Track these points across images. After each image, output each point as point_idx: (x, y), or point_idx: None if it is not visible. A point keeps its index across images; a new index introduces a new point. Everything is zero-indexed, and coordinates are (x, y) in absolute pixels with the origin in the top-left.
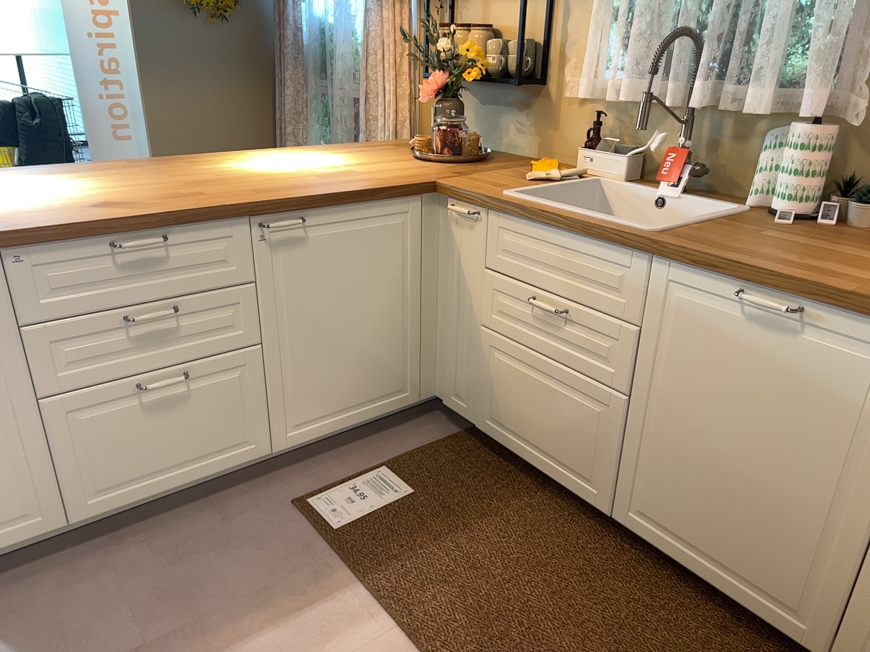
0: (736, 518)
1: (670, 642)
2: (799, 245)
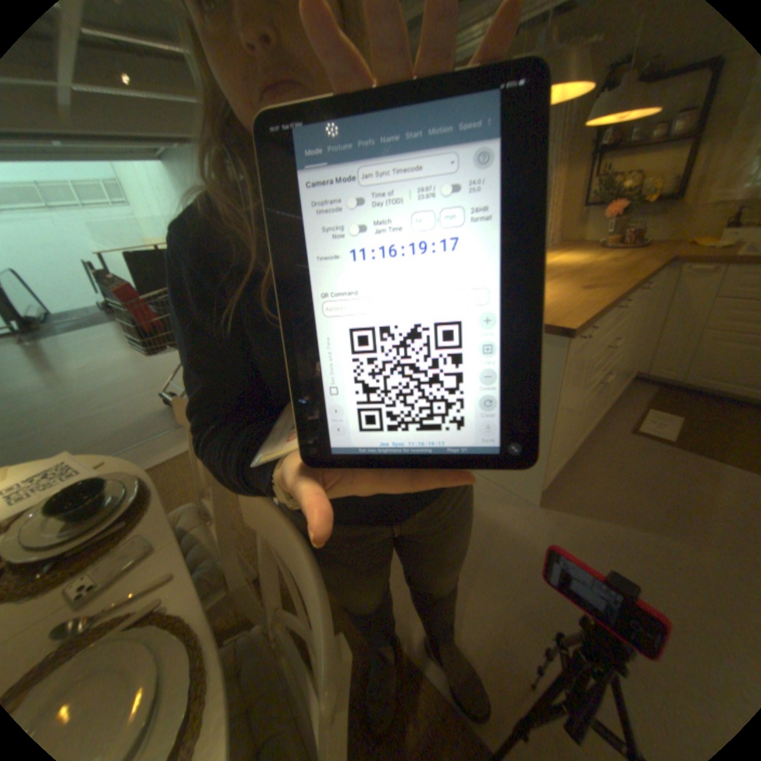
0: None
1: None
2: None
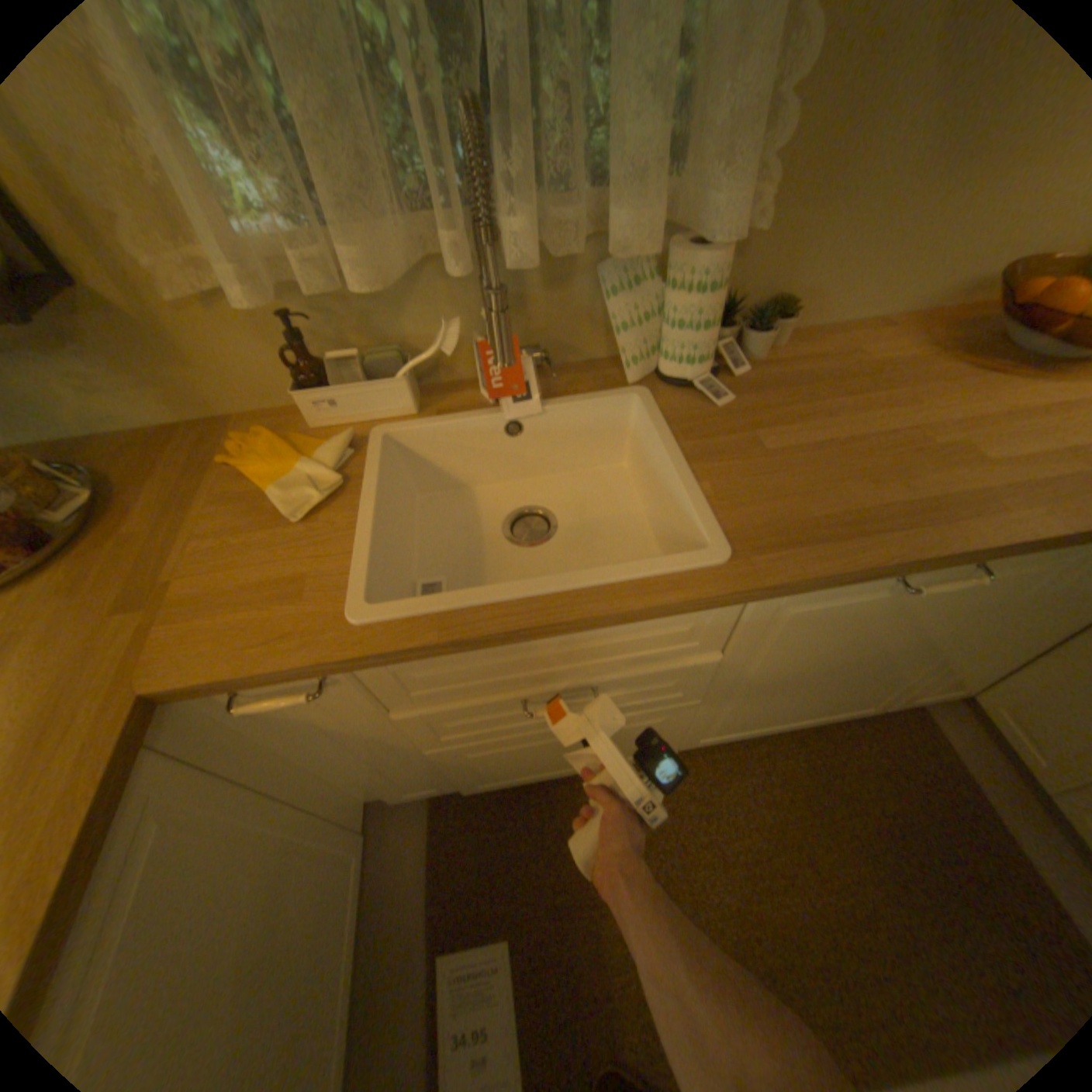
0: (828, 700)
1: (807, 799)
2: (835, 444)
